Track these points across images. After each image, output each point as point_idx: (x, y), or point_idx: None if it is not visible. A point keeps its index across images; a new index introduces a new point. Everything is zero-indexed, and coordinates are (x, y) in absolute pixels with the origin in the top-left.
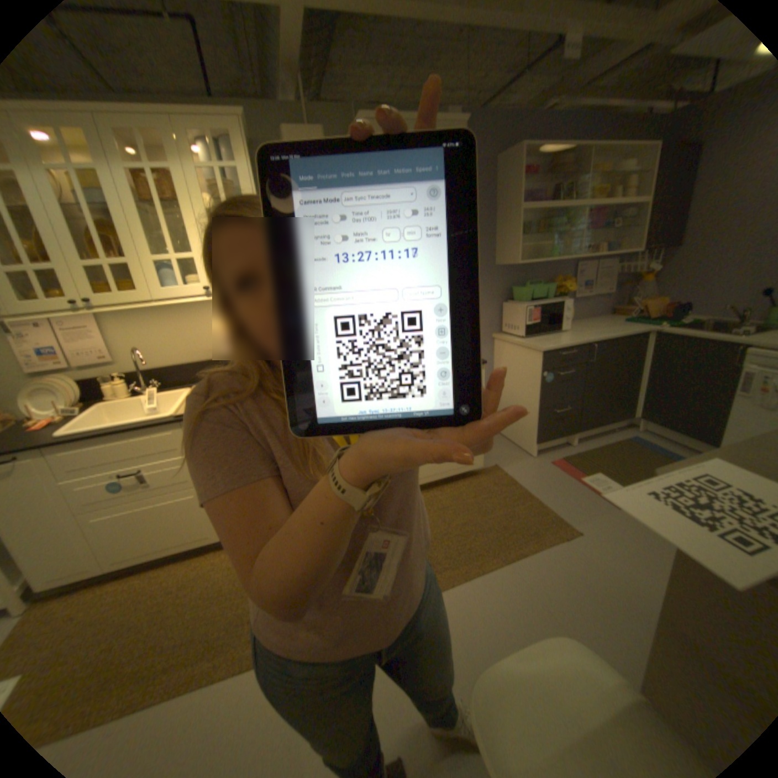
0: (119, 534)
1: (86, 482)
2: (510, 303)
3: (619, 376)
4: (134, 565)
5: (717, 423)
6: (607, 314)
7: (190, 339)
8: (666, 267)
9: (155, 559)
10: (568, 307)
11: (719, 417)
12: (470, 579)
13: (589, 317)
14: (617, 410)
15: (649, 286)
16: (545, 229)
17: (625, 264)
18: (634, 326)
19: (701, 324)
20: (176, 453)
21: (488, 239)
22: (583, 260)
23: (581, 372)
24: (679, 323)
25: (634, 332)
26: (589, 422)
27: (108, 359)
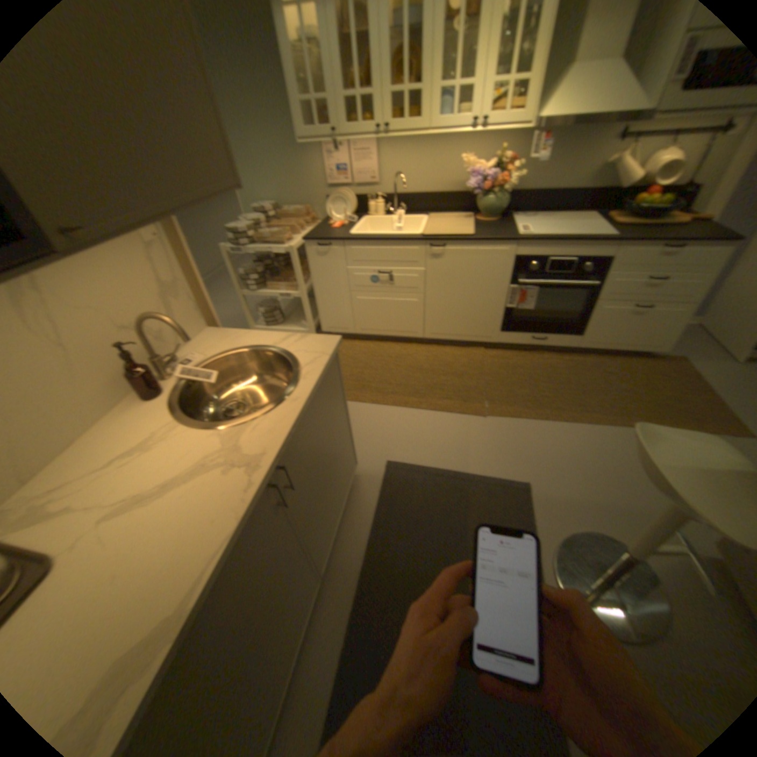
0: (368, 312)
1: (359, 270)
2: None
3: None
4: (370, 335)
5: None
6: None
7: (435, 170)
8: None
9: (382, 335)
10: None
11: None
12: (615, 426)
13: None
14: None
15: None
16: None
17: None
18: None
19: None
20: (415, 265)
21: None
22: None
23: None
24: None
25: None
26: None
27: (375, 180)
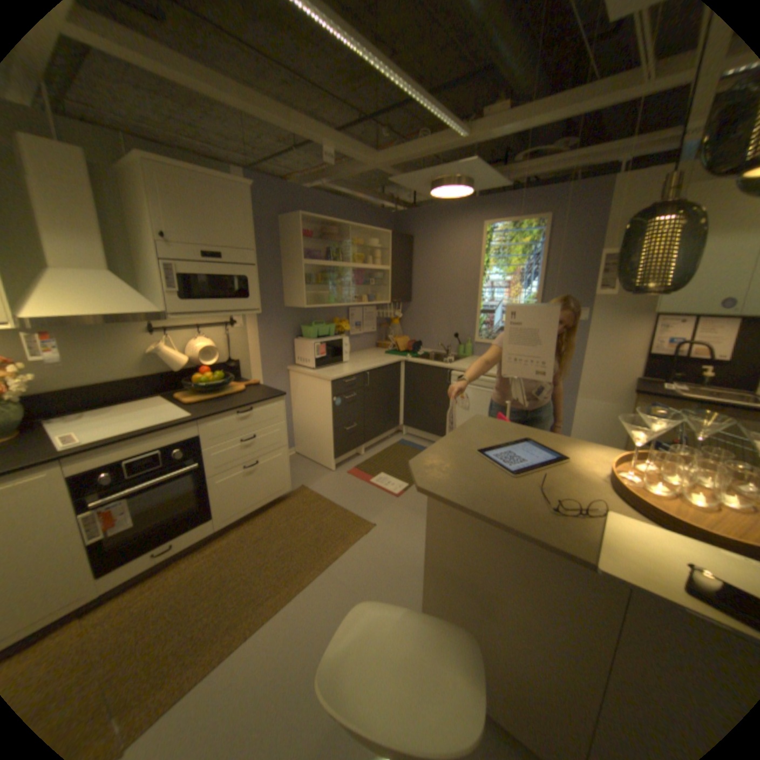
0: None
1: None
2: (299, 339)
3: (385, 395)
4: None
5: (443, 422)
6: (372, 348)
7: None
8: (404, 315)
9: None
10: (345, 343)
11: (443, 417)
12: (291, 598)
13: (361, 350)
14: (387, 420)
15: (396, 328)
16: (321, 280)
17: (379, 311)
18: (390, 358)
19: (427, 355)
20: None
21: (276, 284)
22: (352, 307)
23: (360, 395)
24: (416, 354)
25: (391, 362)
26: (370, 433)
27: None
